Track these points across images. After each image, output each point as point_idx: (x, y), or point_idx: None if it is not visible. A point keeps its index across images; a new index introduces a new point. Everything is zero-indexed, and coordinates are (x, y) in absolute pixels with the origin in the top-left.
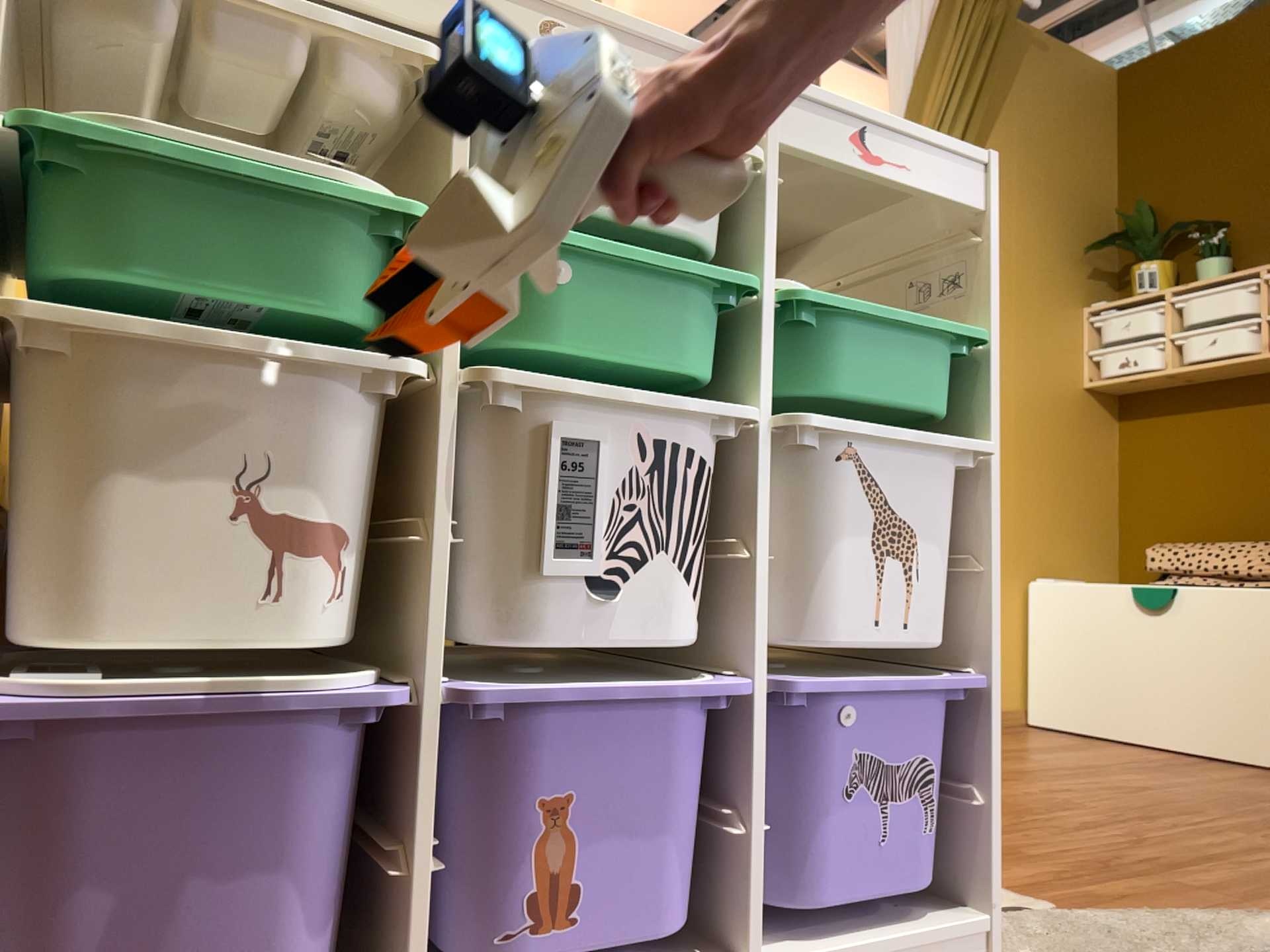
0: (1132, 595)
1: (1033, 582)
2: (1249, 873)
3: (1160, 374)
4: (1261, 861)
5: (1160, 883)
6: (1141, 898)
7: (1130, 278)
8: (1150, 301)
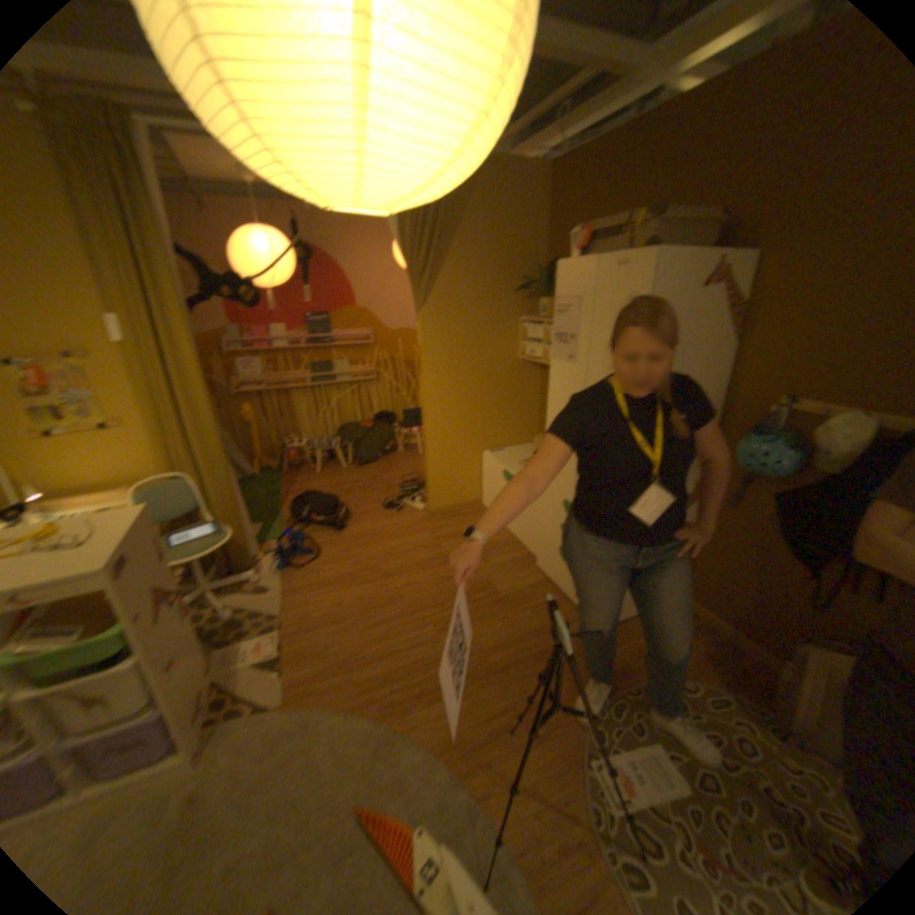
0: (503, 477)
1: (483, 457)
2: (384, 678)
3: (542, 363)
4: (403, 664)
5: (340, 688)
6: (317, 703)
7: (540, 306)
8: (544, 323)
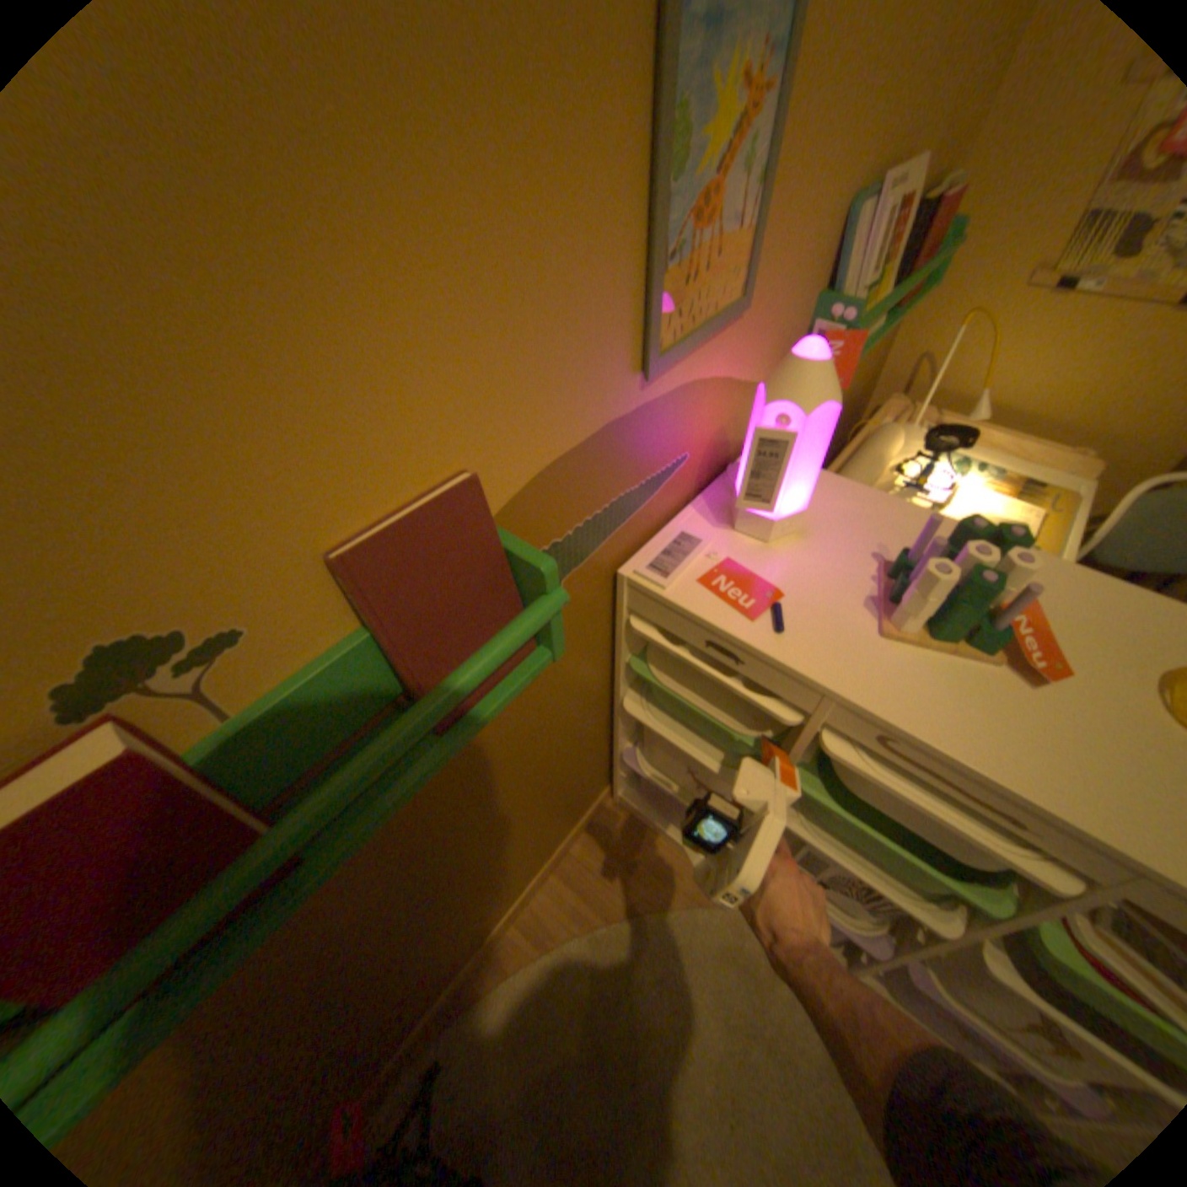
0: None
1: None
2: None
3: None
4: None
5: None
6: None
7: None
8: None
